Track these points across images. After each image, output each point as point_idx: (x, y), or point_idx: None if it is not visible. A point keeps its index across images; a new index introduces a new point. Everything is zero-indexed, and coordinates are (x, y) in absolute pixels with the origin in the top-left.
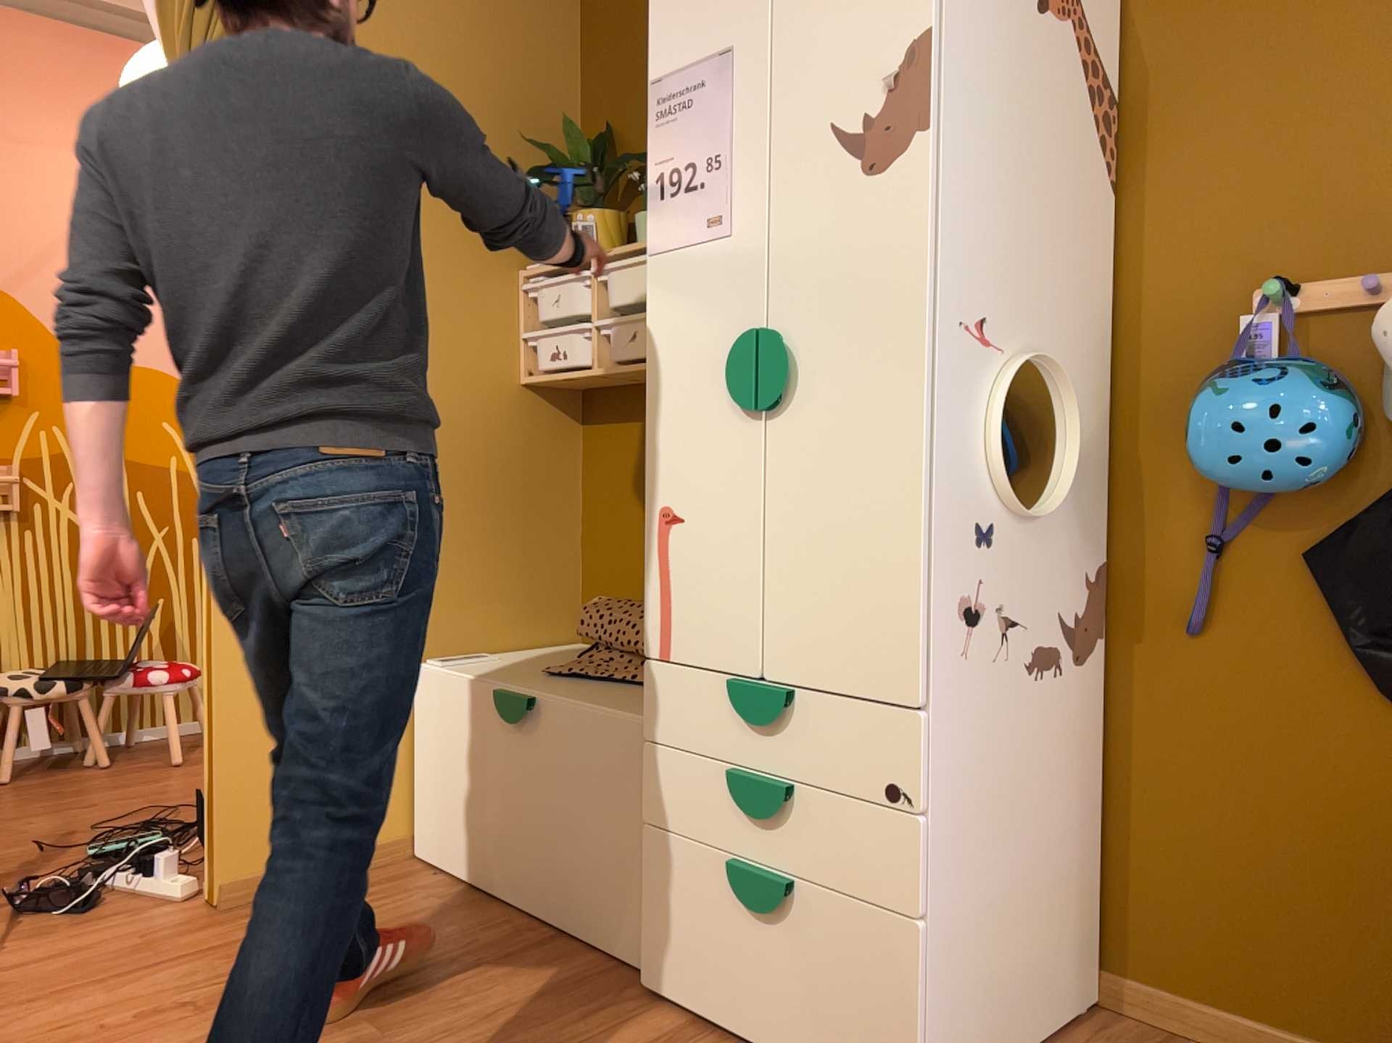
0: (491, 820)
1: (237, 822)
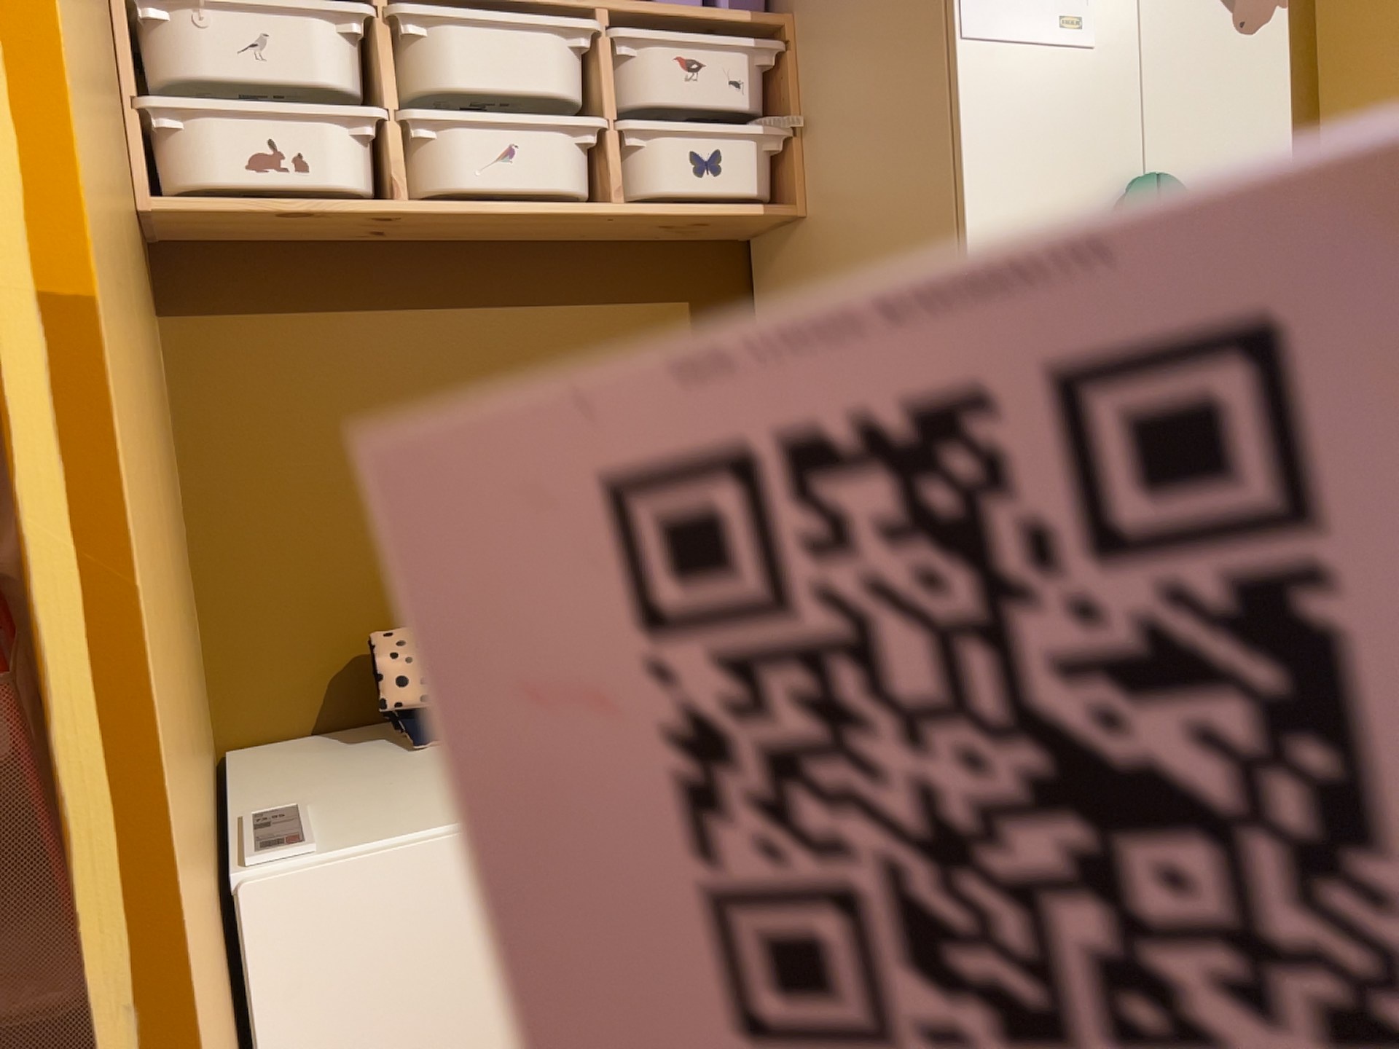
0: None
1: None
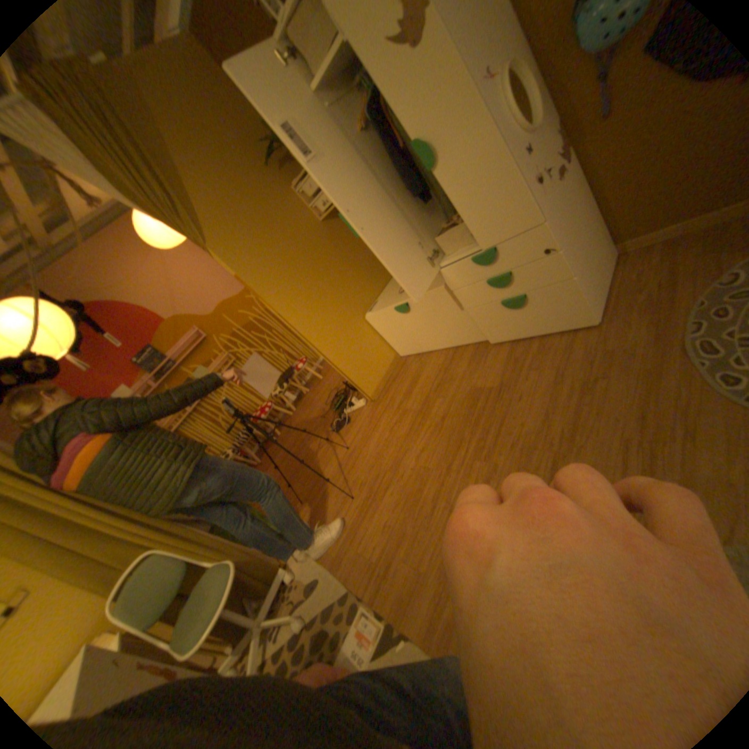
0: (417, 335)
1: (362, 381)
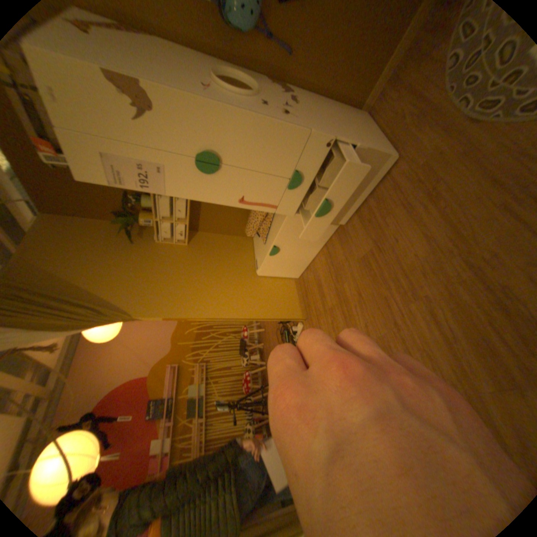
0: (297, 258)
1: (290, 313)
